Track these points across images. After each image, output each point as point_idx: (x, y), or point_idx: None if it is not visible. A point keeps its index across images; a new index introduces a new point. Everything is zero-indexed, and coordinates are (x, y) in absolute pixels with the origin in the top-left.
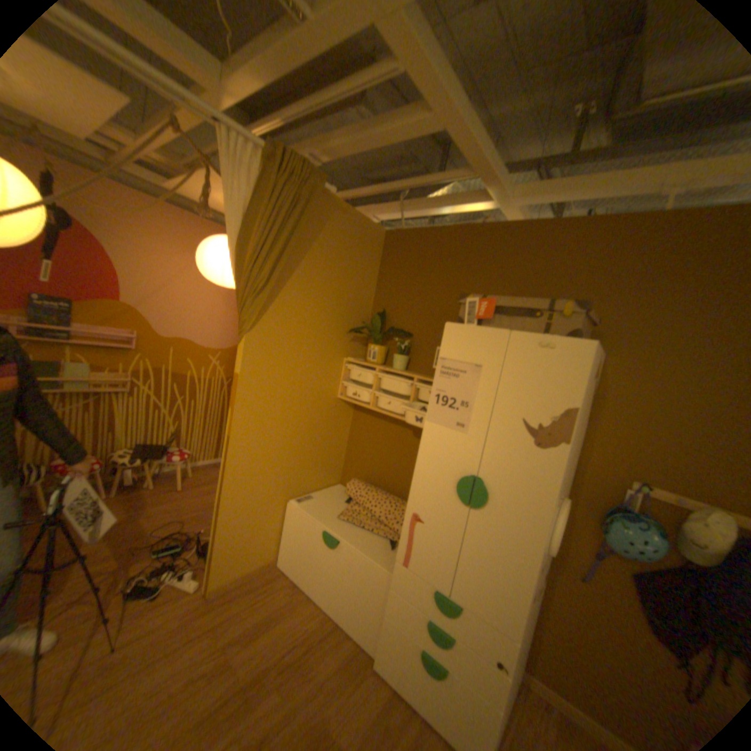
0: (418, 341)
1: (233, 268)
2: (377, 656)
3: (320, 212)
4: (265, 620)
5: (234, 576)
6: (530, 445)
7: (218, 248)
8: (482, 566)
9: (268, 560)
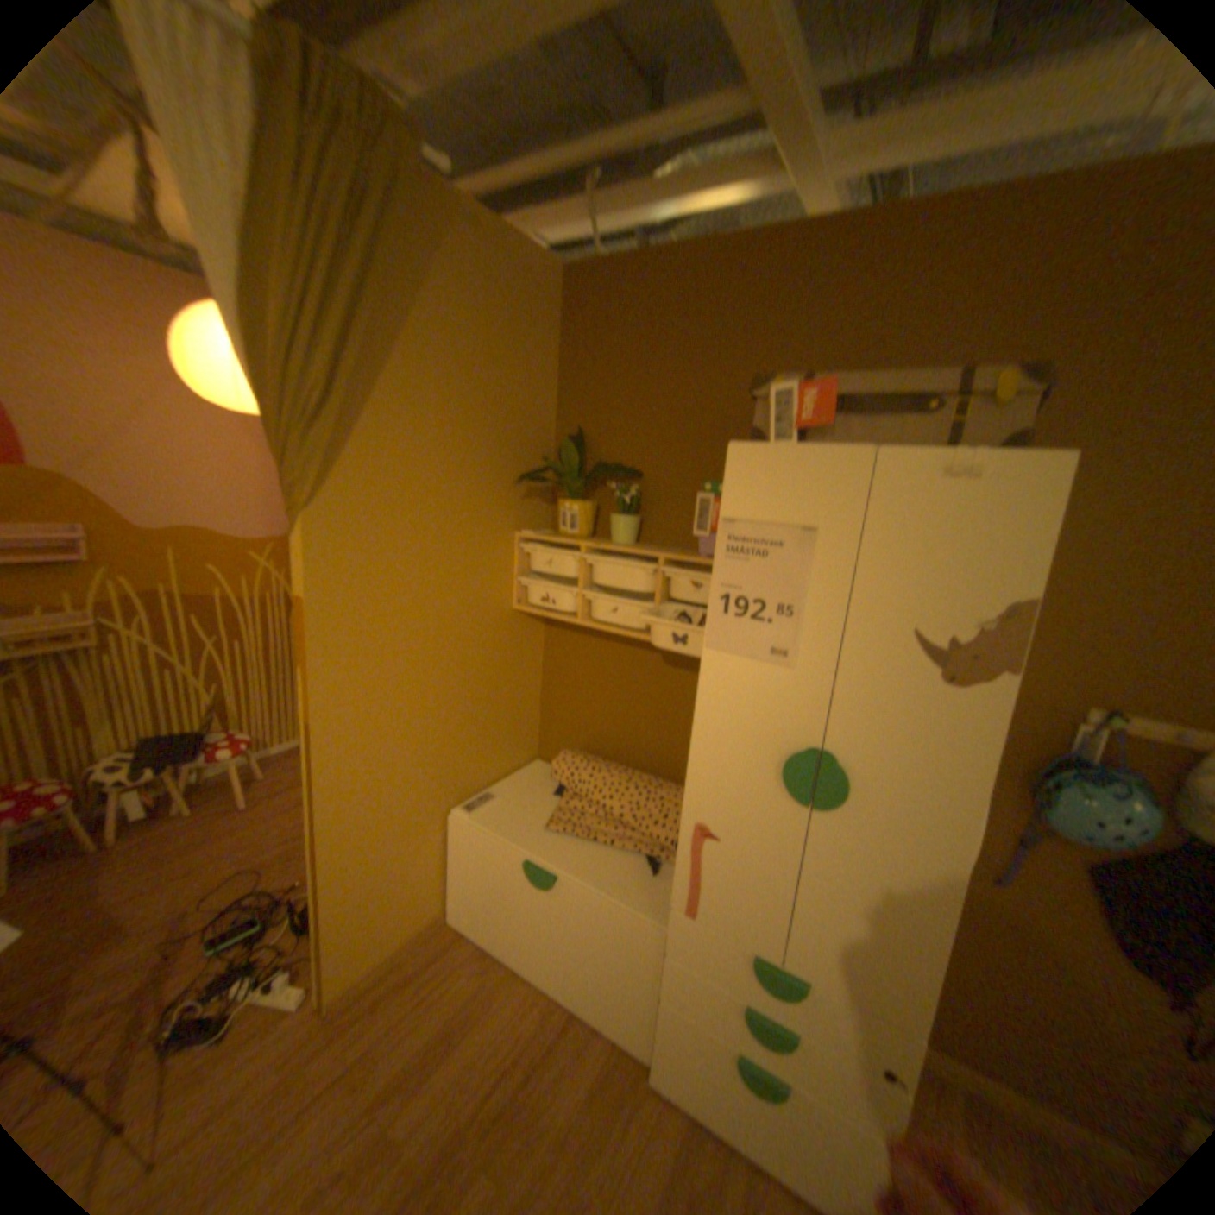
0: (655, 484)
1: (245, 365)
2: (653, 1065)
3: (423, 223)
4: (441, 1033)
5: (369, 963)
6: (934, 681)
7: (215, 329)
8: (844, 911)
9: (429, 918)
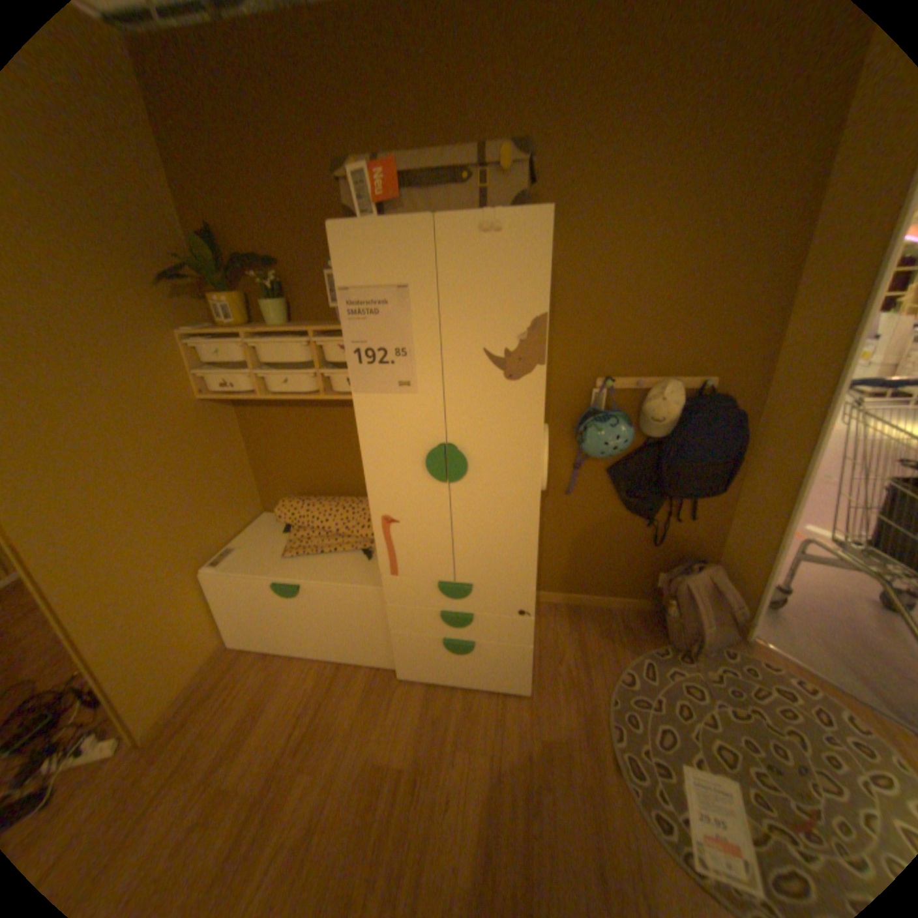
0: (289, 267)
1: None
2: (396, 667)
3: None
4: (244, 714)
5: (167, 698)
6: (500, 380)
7: None
8: (480, 536)
9: (209, 650)
